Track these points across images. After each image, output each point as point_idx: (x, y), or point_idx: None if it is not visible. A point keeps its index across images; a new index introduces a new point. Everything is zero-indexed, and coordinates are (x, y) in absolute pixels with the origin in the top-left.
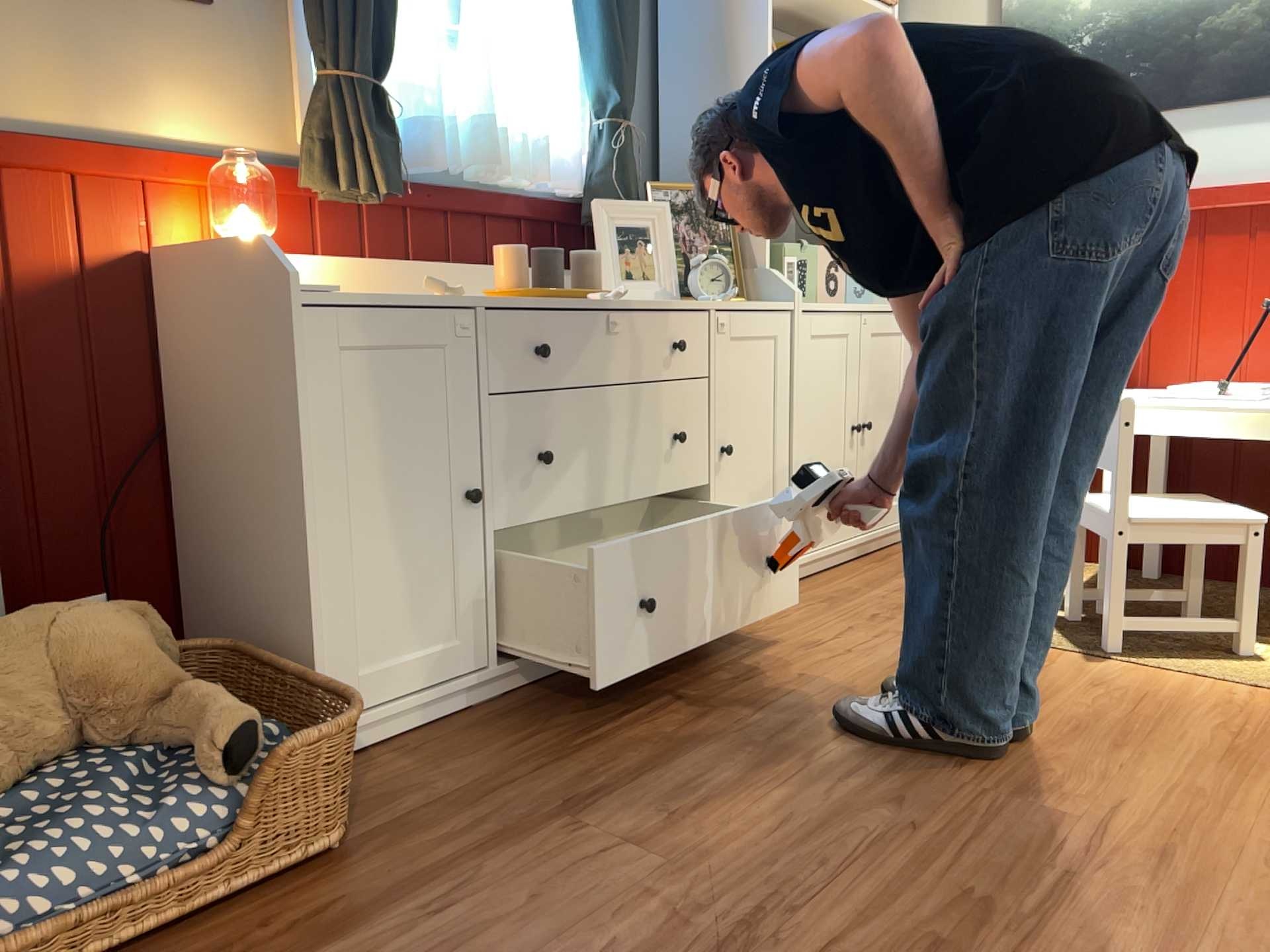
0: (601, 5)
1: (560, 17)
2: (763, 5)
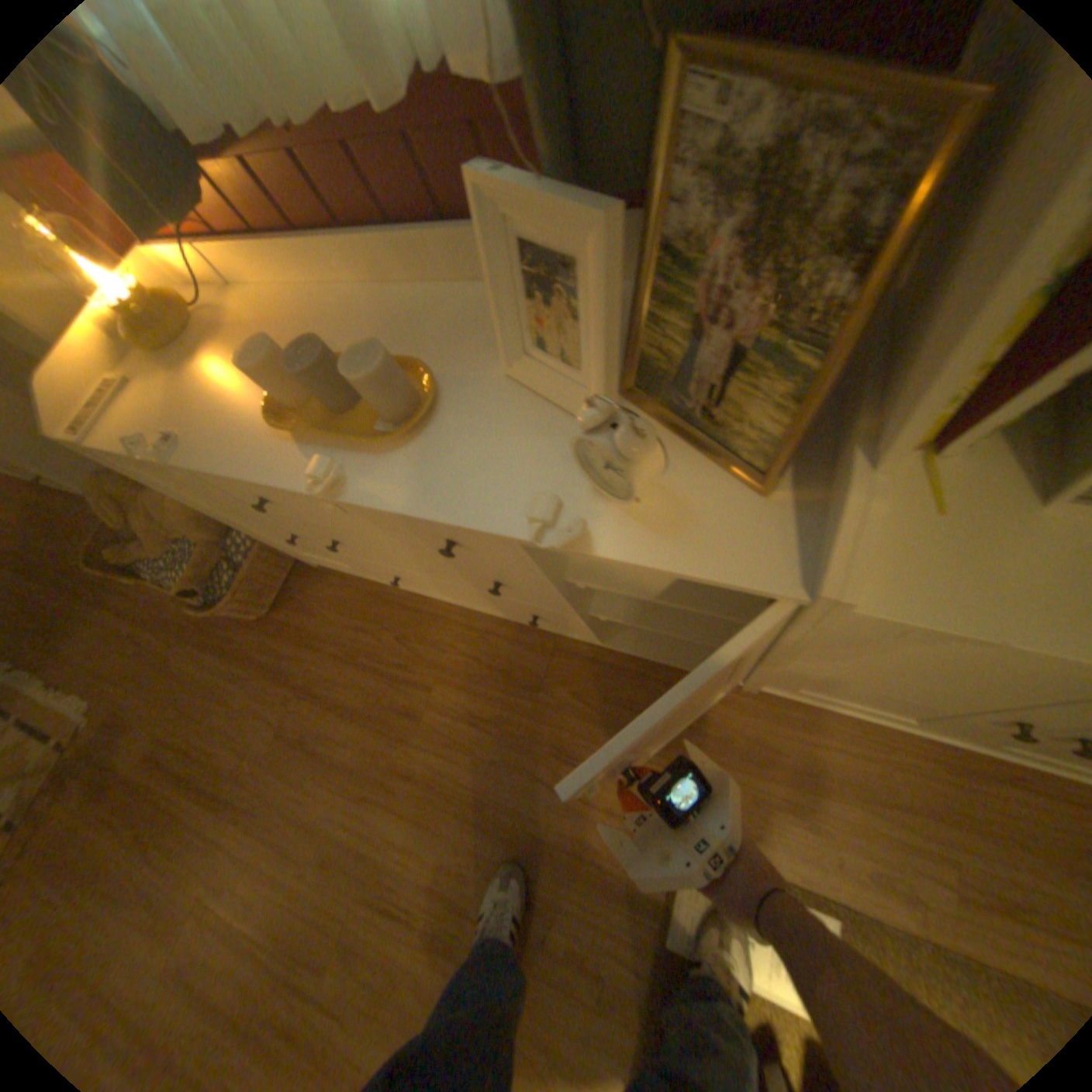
0: None
1: None
2: None
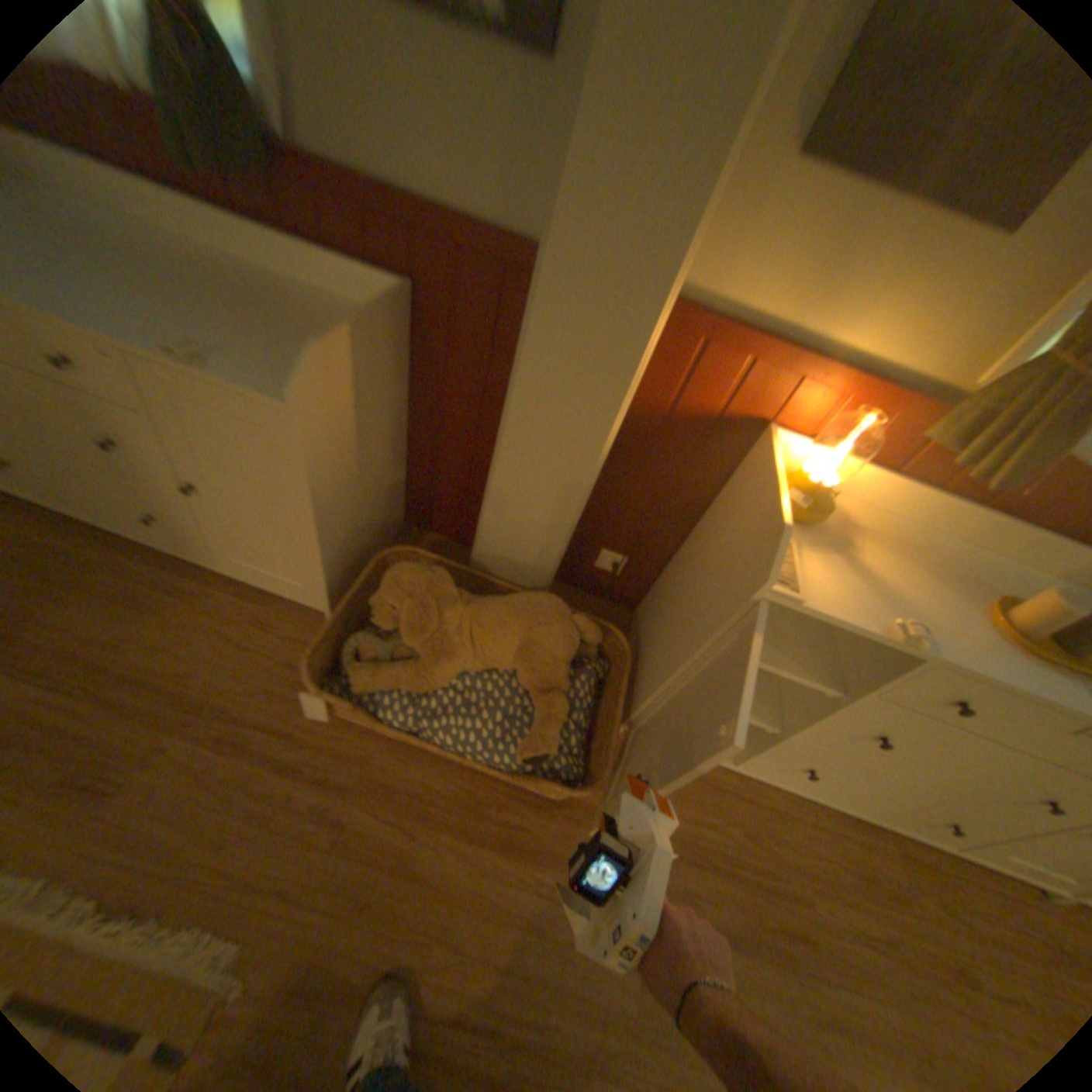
0: None
1: None
2: None
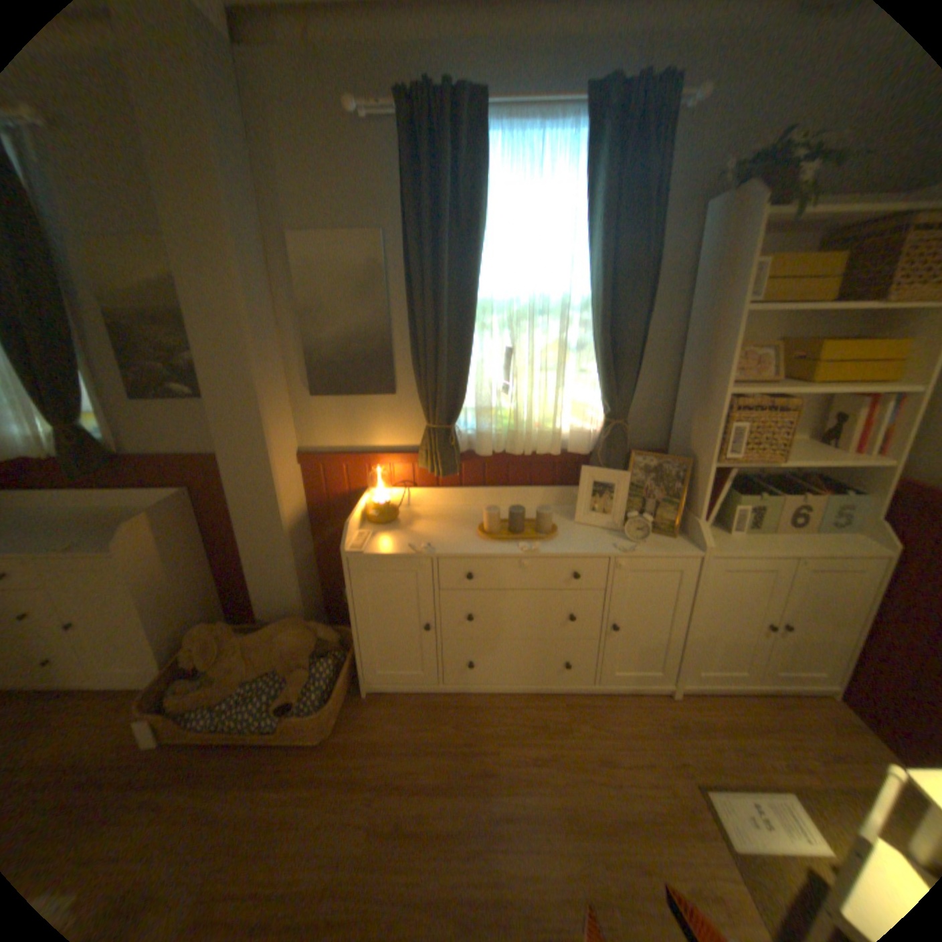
0: (601, 358)
1: (588, 358)
2: (733, 348)
